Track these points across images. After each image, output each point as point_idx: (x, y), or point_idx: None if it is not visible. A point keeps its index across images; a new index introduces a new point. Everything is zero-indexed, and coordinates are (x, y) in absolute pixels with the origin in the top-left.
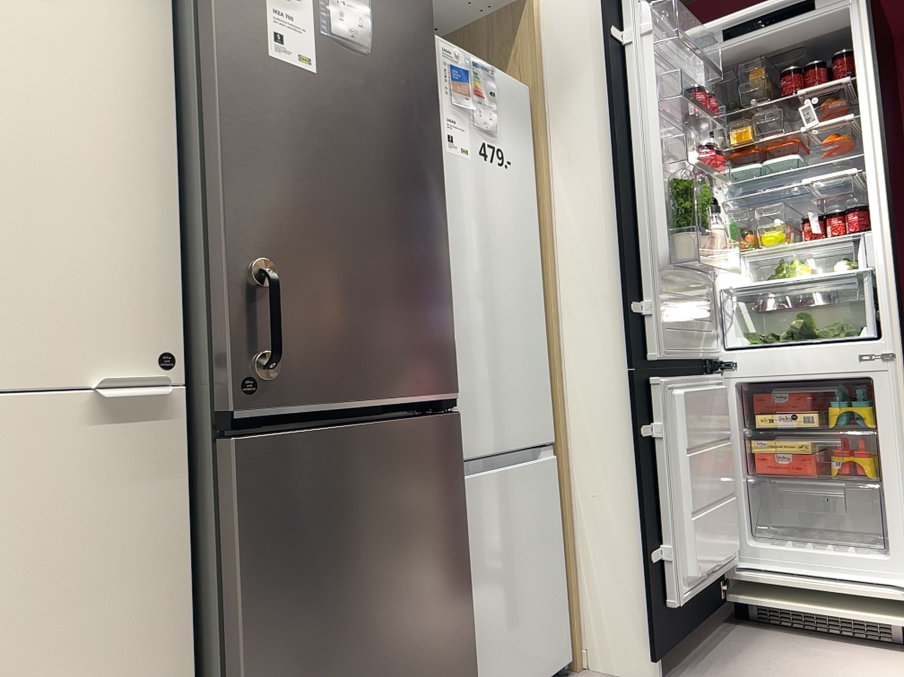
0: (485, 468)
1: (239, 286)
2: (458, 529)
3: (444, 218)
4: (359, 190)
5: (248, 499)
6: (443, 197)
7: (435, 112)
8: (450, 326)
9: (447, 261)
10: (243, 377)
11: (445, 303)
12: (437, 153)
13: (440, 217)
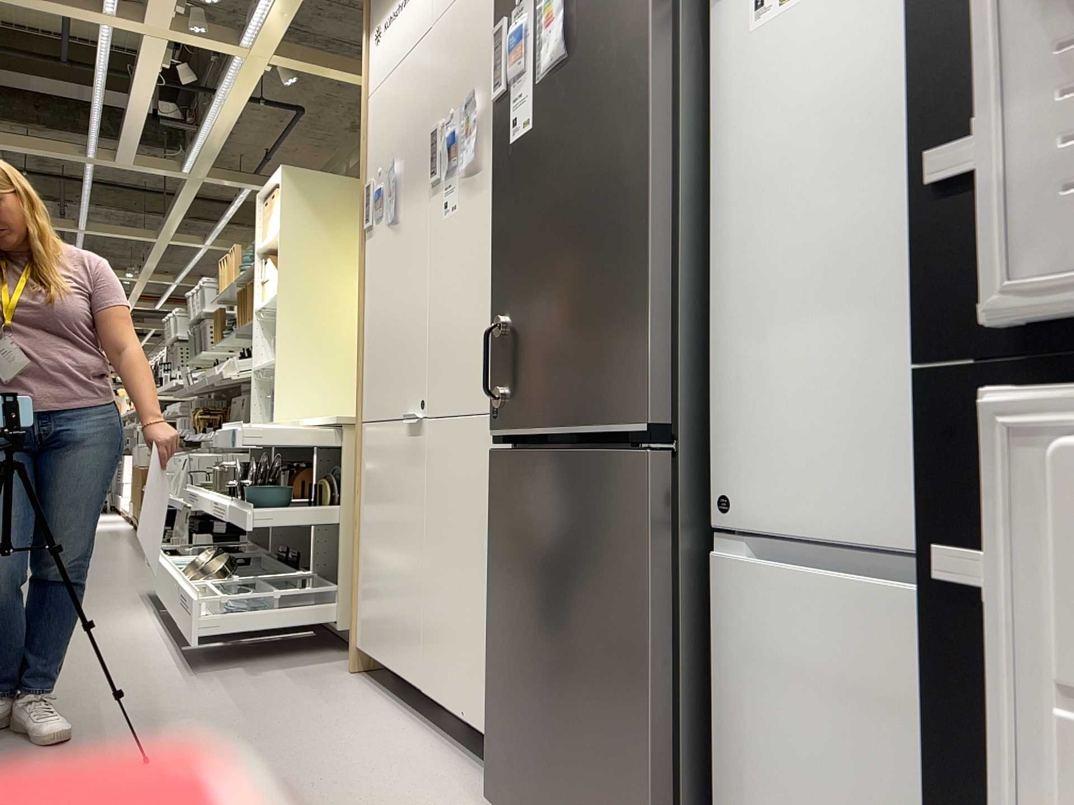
0: (835, 571)
1: (495, 339)
2: (639, 610)
3: (648, 183)
4: (558, 214)
5: (494, 497)
6: (648, 153)
7: (644, 38)
8: (648, 333)
9: (648, 242)
10: (495, 406)
11: (641, 303)
12: (643, 96)
13: (642, 184)
